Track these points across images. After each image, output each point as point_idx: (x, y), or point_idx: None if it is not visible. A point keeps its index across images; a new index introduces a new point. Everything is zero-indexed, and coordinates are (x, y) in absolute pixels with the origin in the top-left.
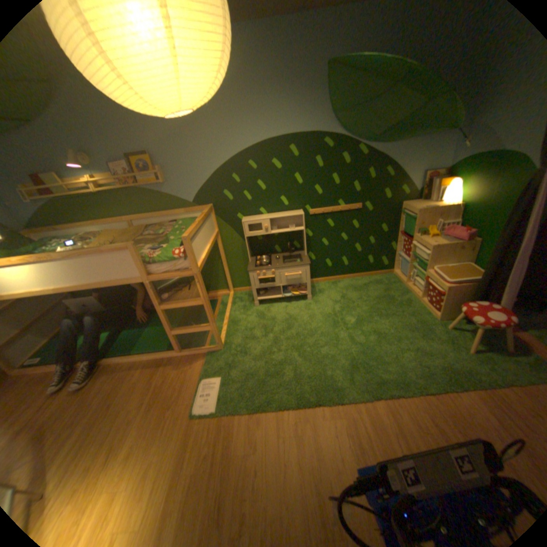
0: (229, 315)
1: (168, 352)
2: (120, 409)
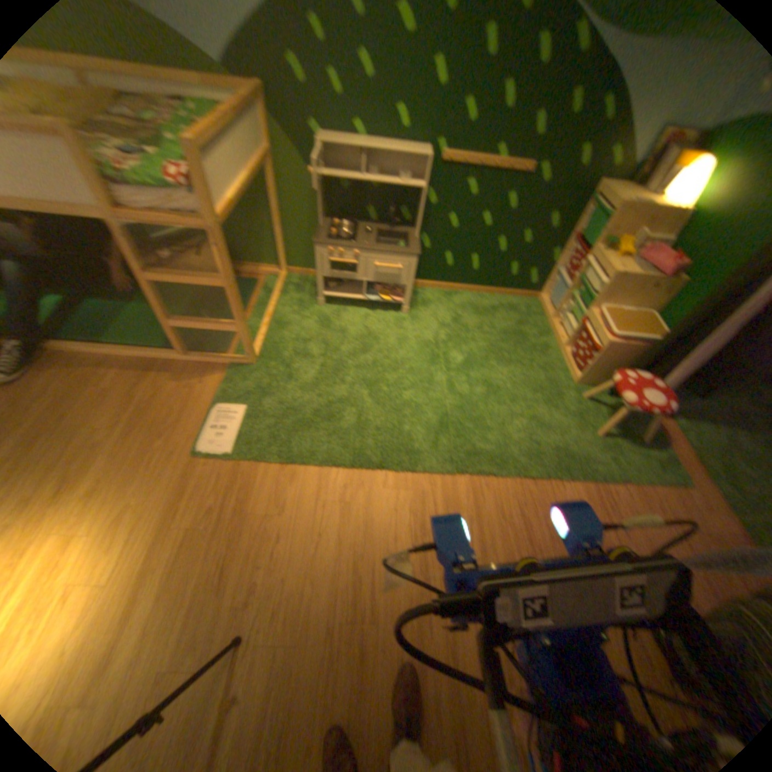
0: (272, 310)
1: (163, 350)
2: (79, 425)
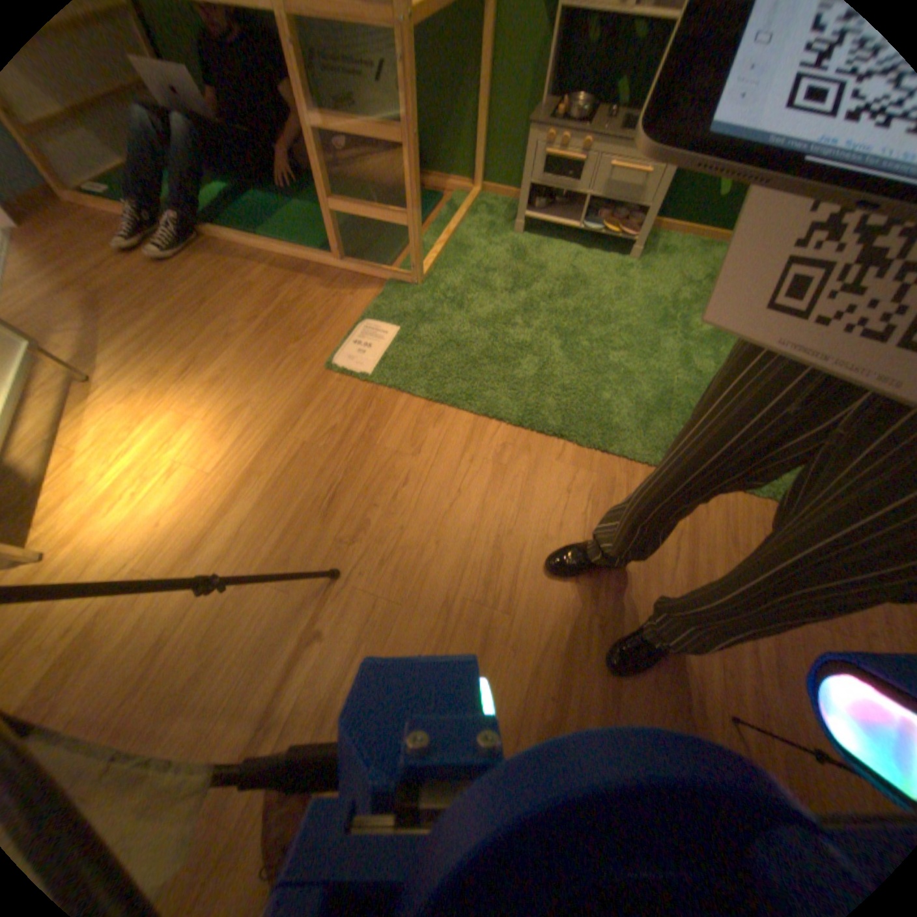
0: (454, 228)
1: (319, 251)
2: (219, 312)
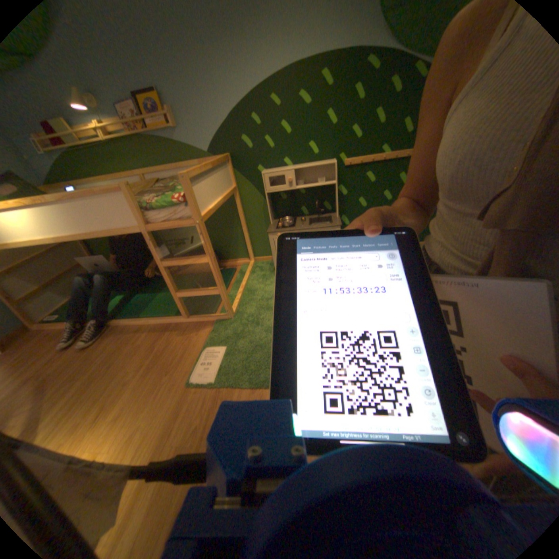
0: (244, 282)
1: (175, 316)
2: (119, 369)
